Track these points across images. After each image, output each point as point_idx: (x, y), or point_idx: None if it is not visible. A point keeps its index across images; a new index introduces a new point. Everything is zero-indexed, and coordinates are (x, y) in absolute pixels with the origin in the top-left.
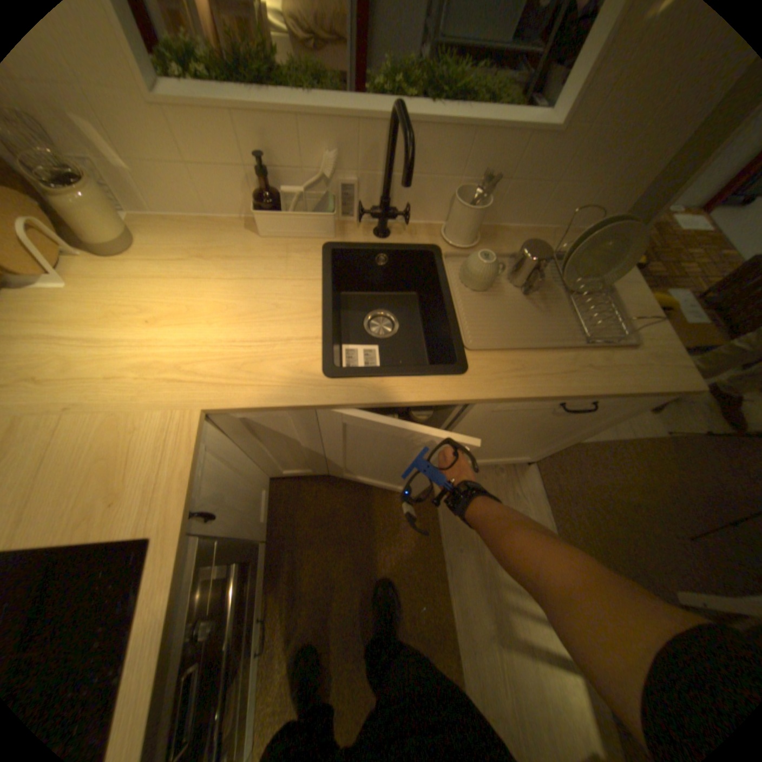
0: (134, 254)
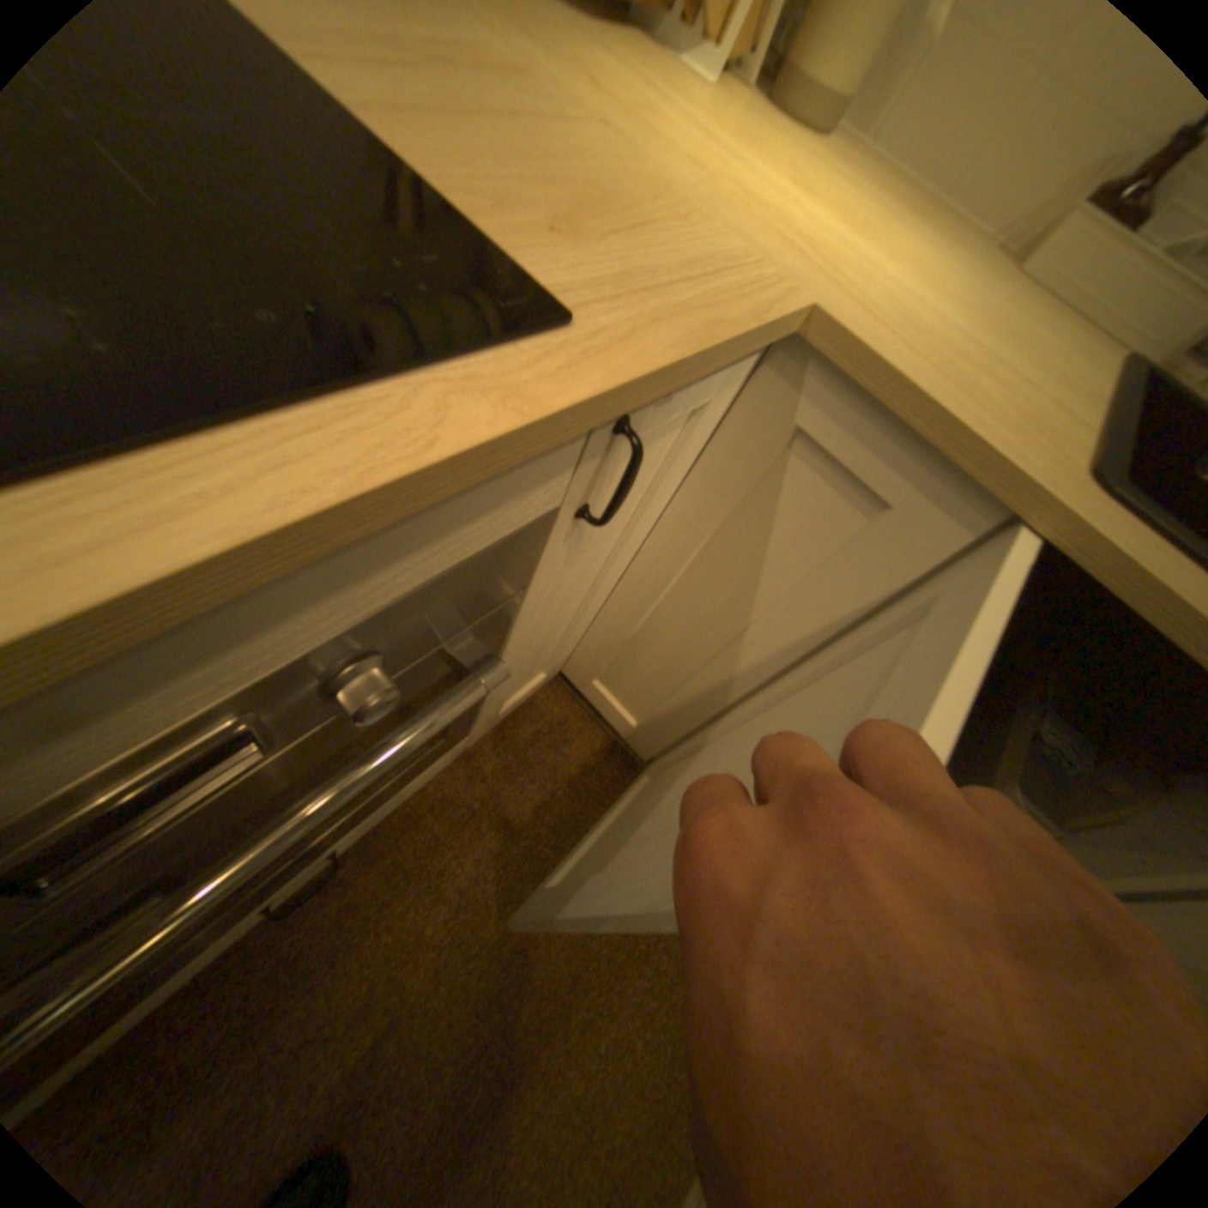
0: (822, 141)
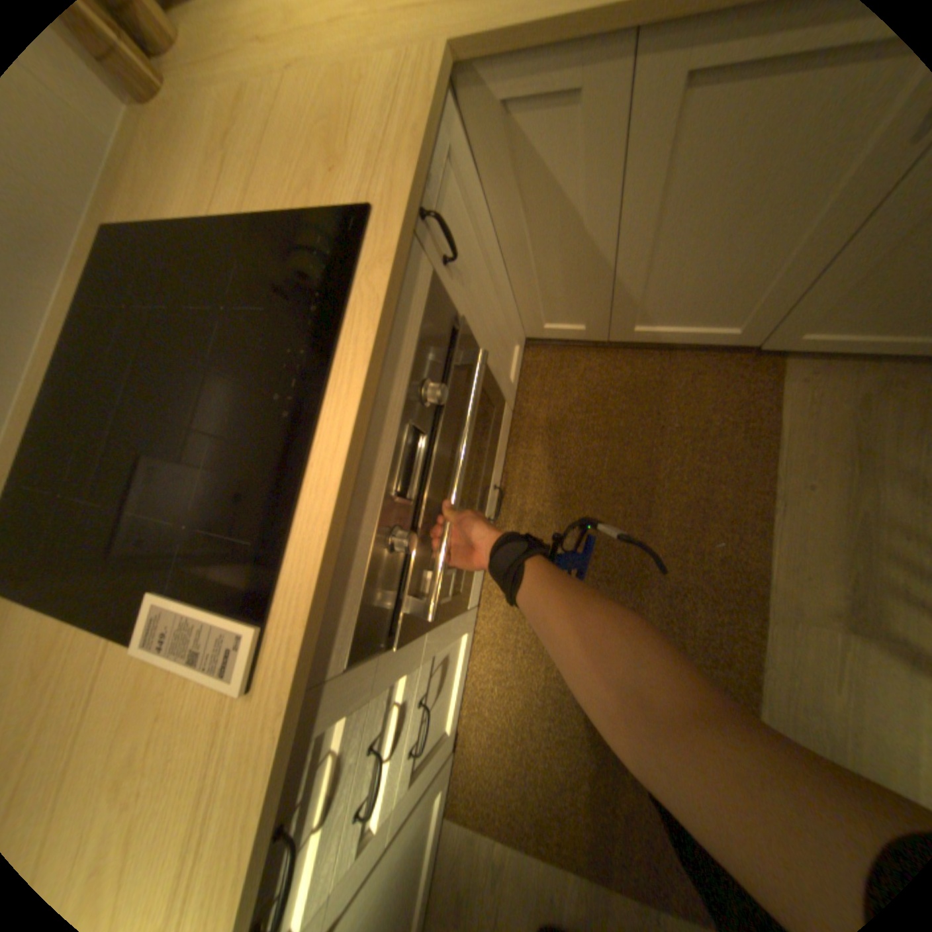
0: None
